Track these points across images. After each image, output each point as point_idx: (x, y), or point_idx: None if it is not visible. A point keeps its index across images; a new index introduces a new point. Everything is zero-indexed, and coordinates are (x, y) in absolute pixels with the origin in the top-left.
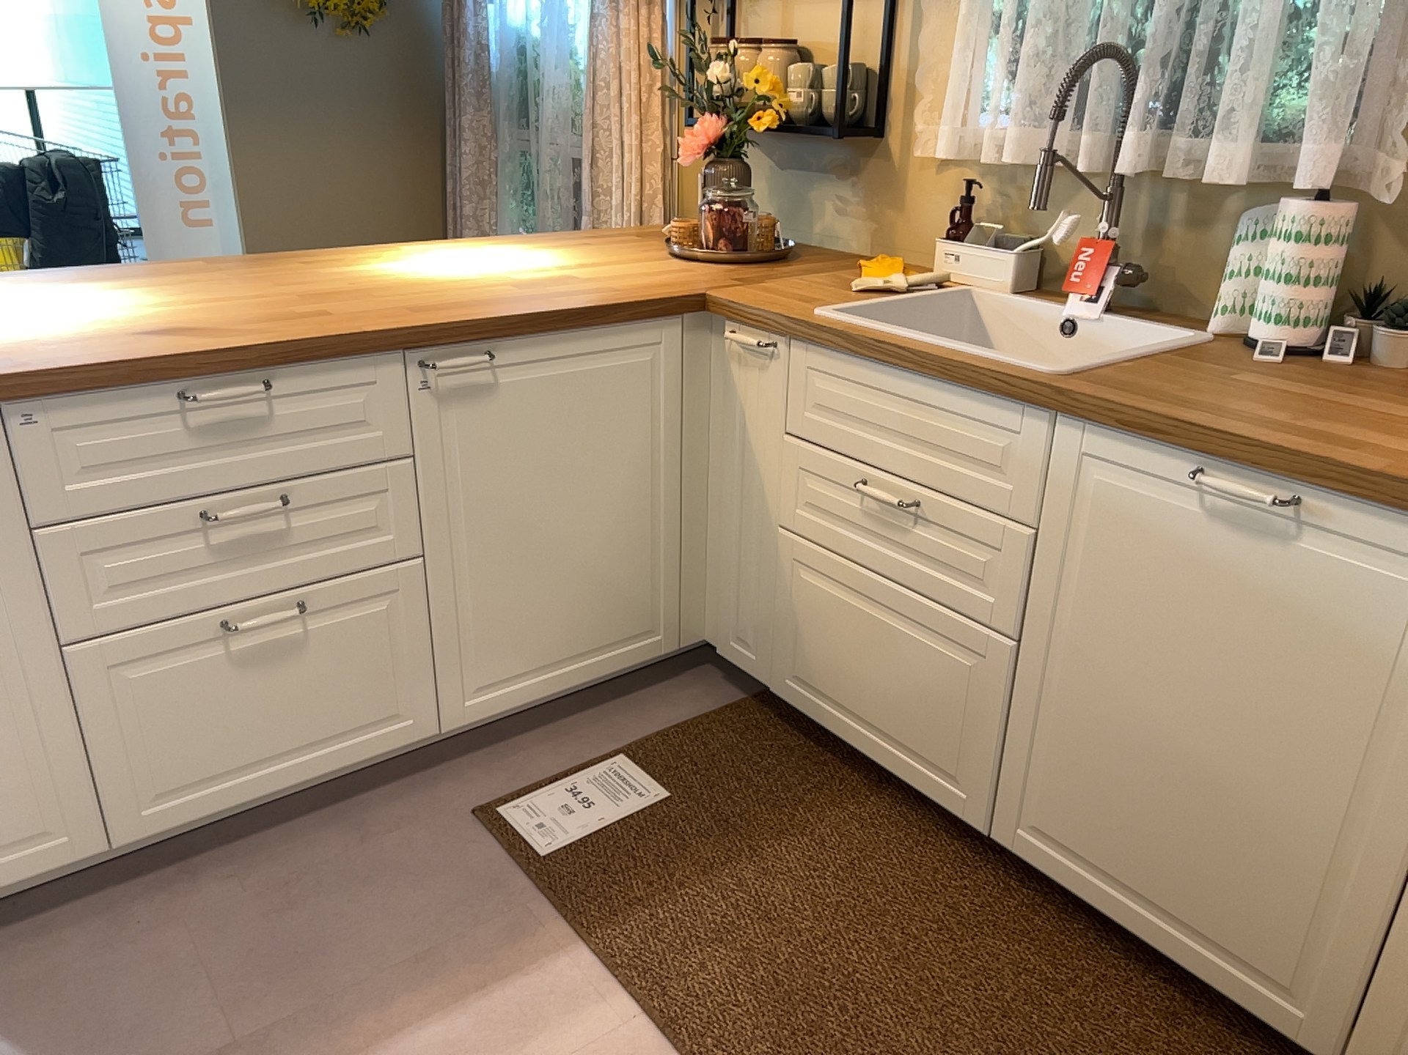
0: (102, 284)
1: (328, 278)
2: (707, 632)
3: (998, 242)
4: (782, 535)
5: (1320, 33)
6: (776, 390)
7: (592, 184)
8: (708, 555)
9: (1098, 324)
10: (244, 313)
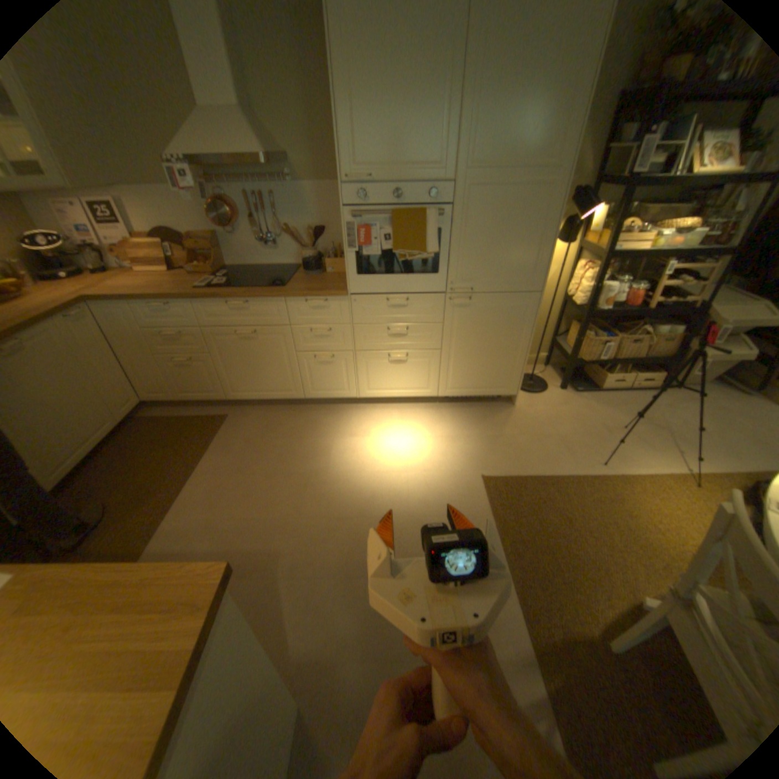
0: None
1: None
2: None
3: None
4: None
5: None
6: None
7: None
8: None
9: None
10: None
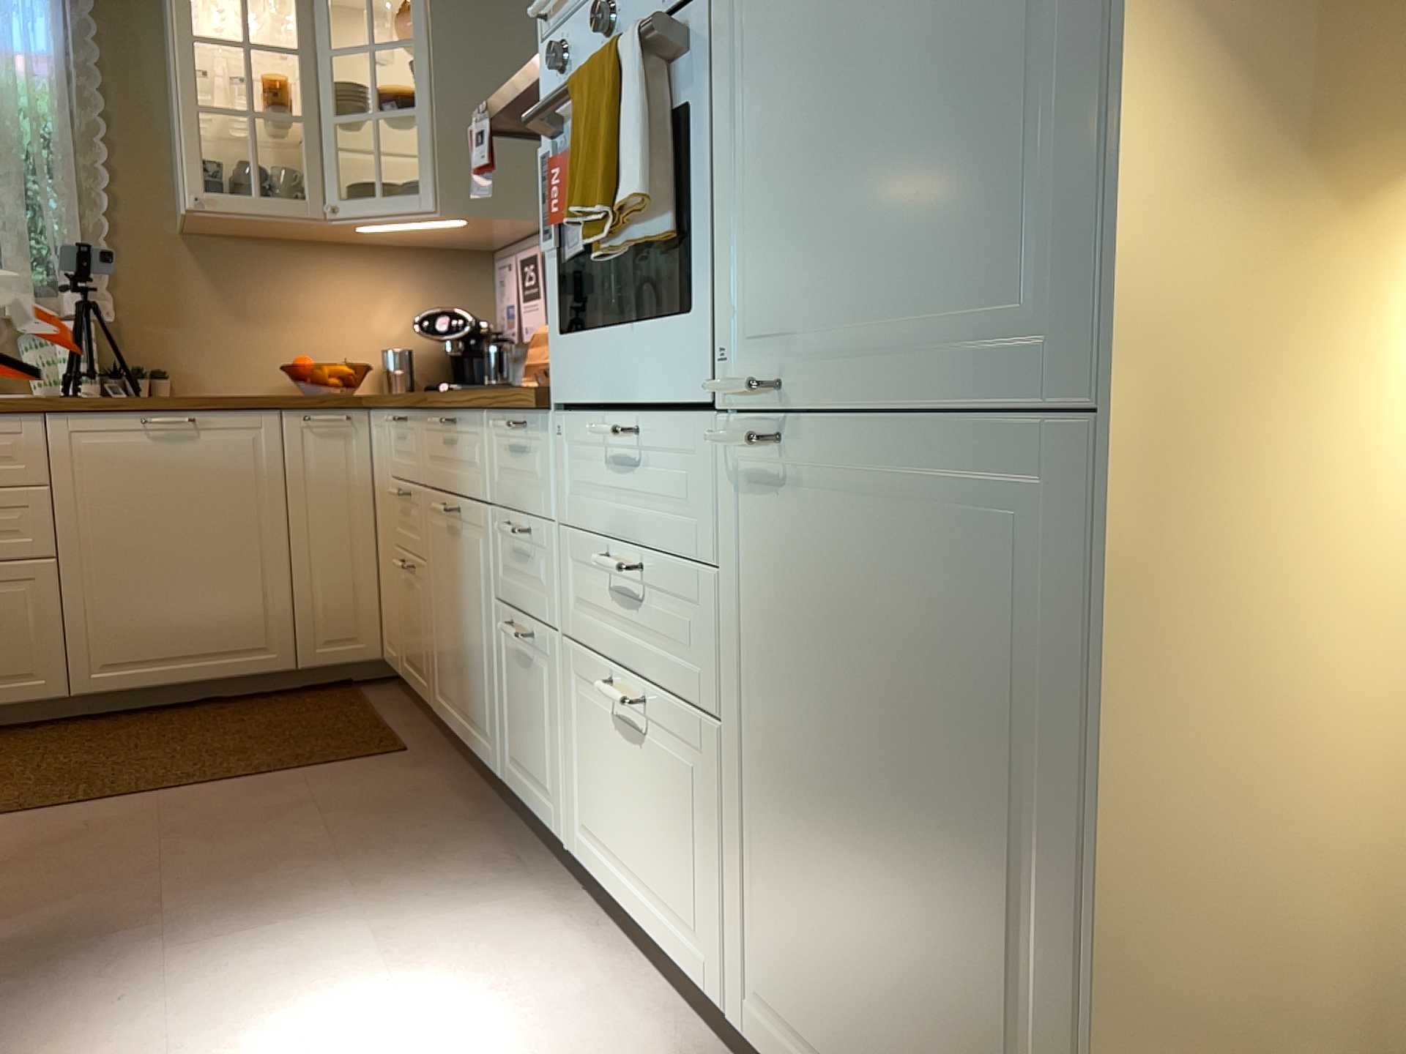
0: None
1: None
2: None
3: None
4: None
5: (51, 239)
6: None
7: None
8: None
9: None
10: None
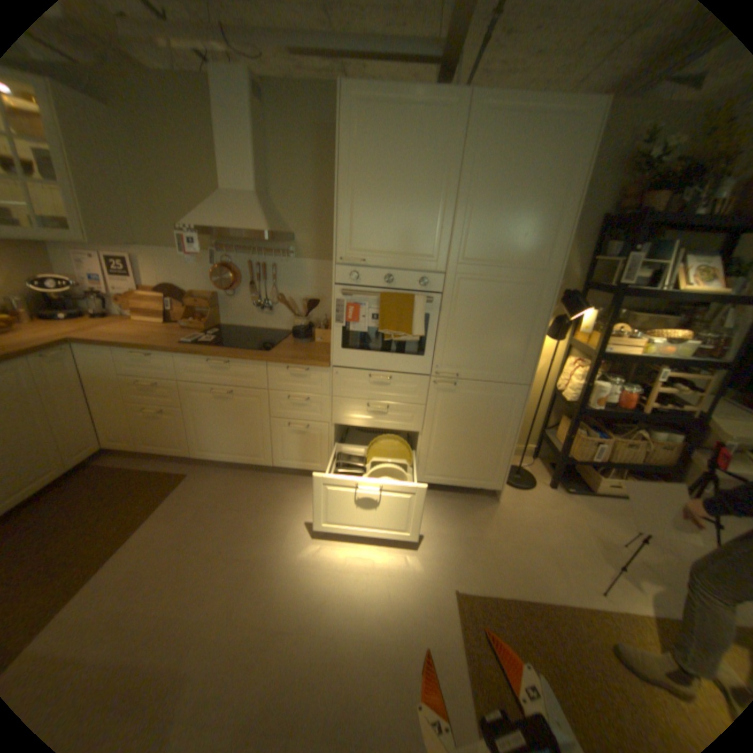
0: None
1: None
2: None
3: None
4: None
5: None
6: None
7: None
8: None
9: None
10: None
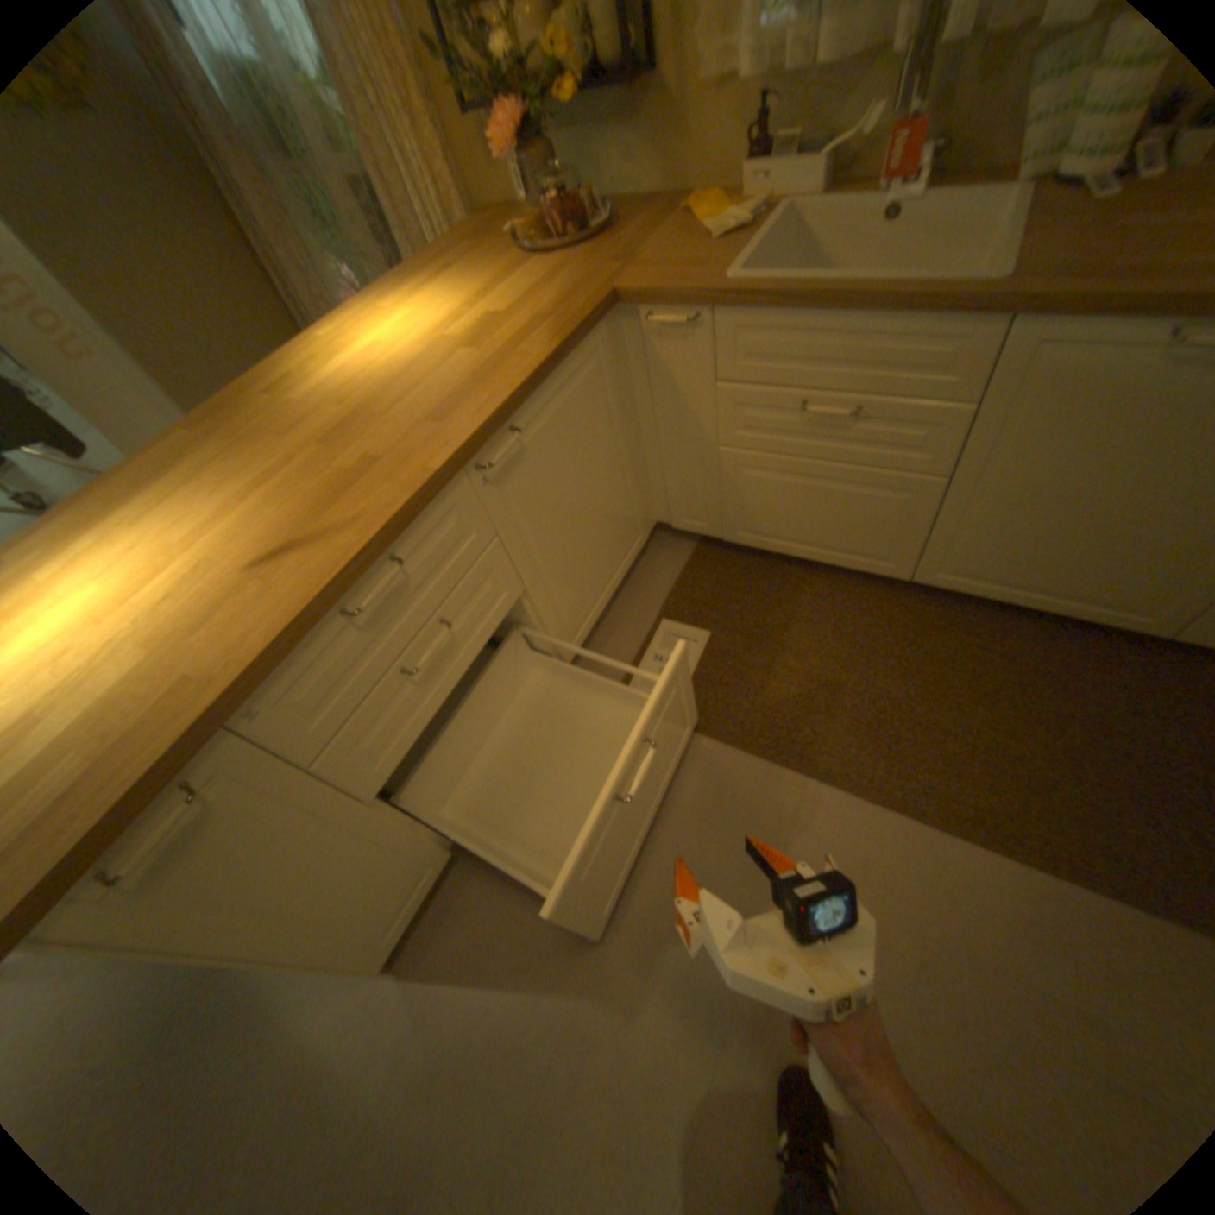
0: (125, 505)
1: (307, 405)
2: (658, 517)
3: (802, 146)
4: (721, 452)
5: None
6: (703, 352)
7: (387, 200)
8: (650, 475)
9: (921, 200)
10: (299, 492)
